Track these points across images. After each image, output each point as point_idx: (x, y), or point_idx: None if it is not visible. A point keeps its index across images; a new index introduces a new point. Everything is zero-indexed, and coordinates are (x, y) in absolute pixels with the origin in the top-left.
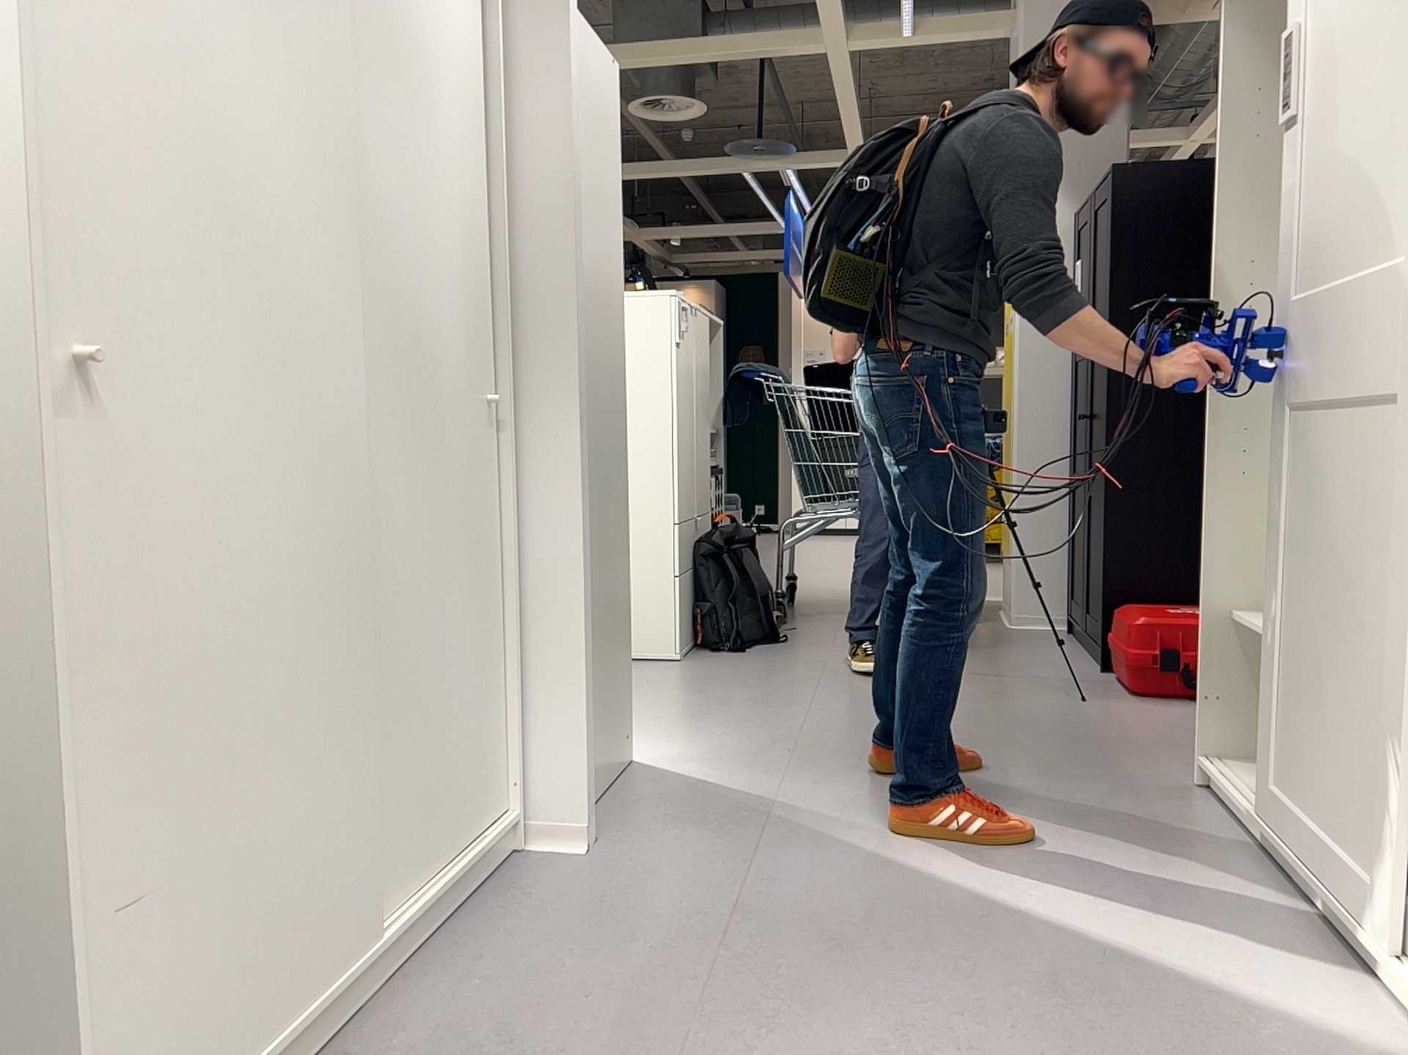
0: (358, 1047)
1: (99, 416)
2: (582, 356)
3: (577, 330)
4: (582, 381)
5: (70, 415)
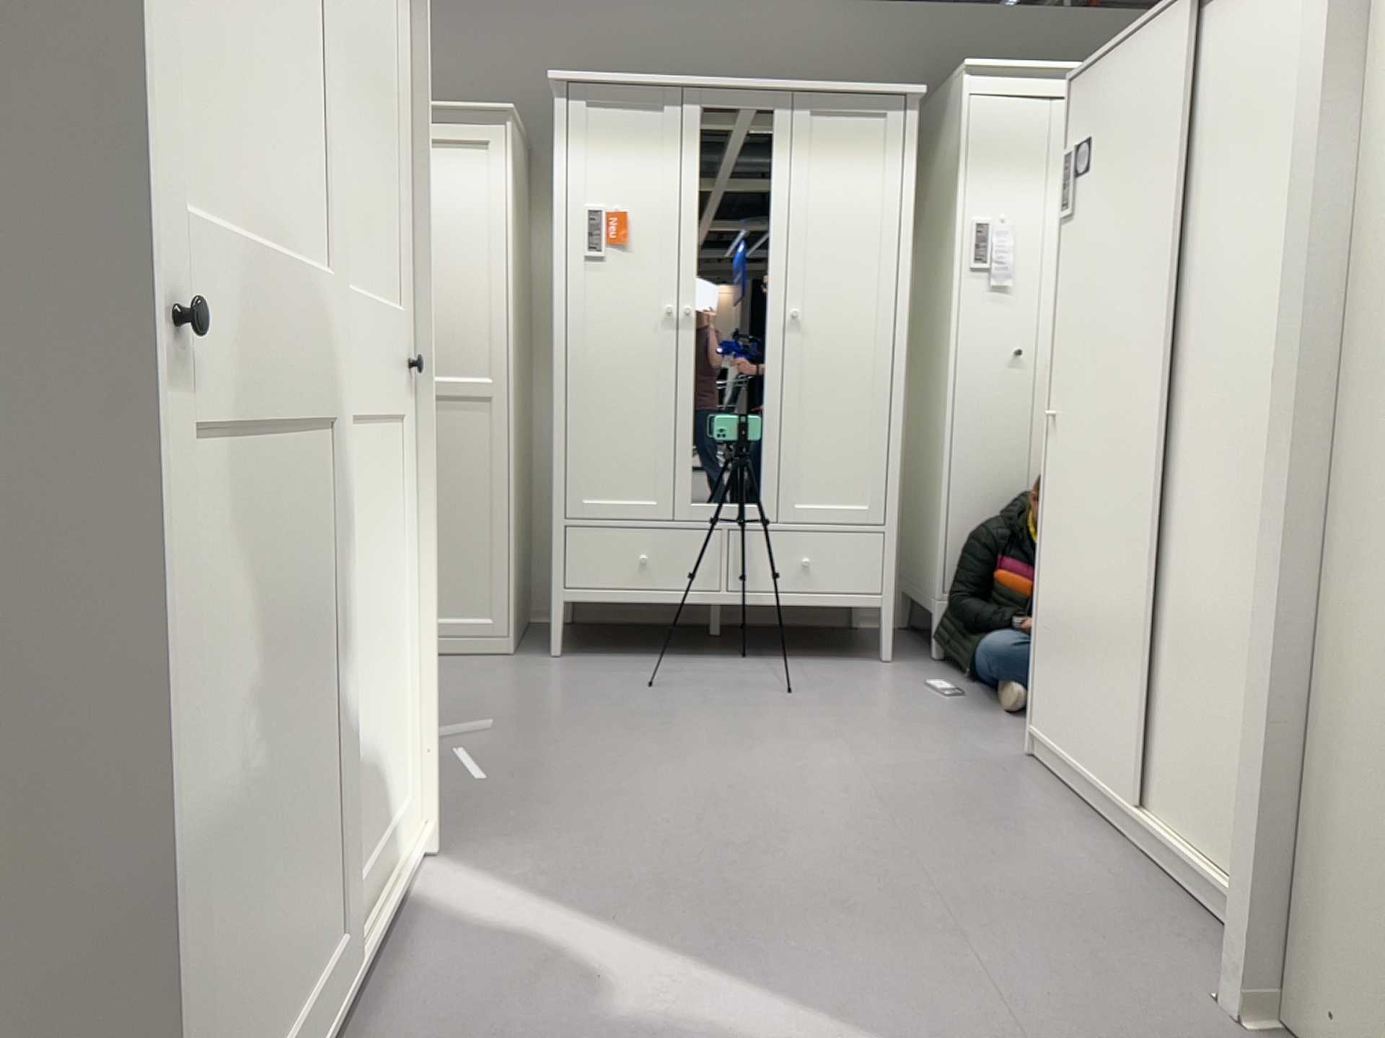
0: (1088, 827)
1: (1057, 439)
2: (1294, 364)
3: (1293, 329)
4: (1291, 400)
5: (1051, 438)
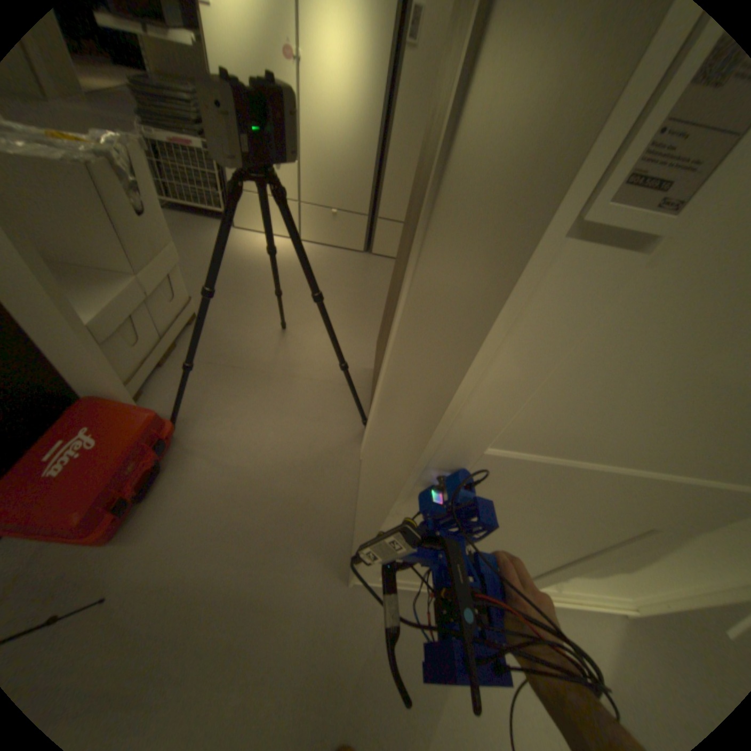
0: None
1: None
2: None
3: None
4: None
5: None
